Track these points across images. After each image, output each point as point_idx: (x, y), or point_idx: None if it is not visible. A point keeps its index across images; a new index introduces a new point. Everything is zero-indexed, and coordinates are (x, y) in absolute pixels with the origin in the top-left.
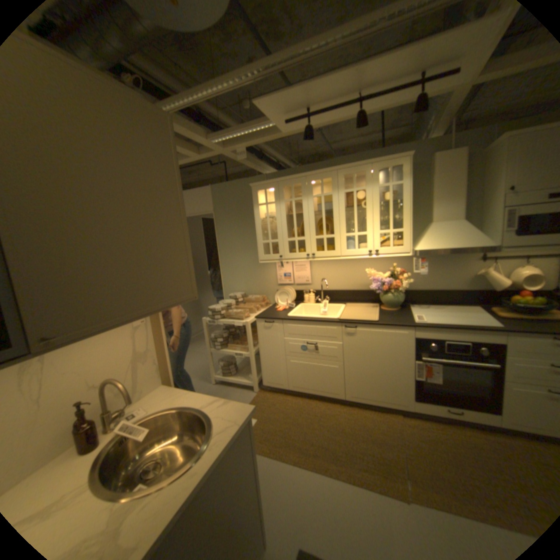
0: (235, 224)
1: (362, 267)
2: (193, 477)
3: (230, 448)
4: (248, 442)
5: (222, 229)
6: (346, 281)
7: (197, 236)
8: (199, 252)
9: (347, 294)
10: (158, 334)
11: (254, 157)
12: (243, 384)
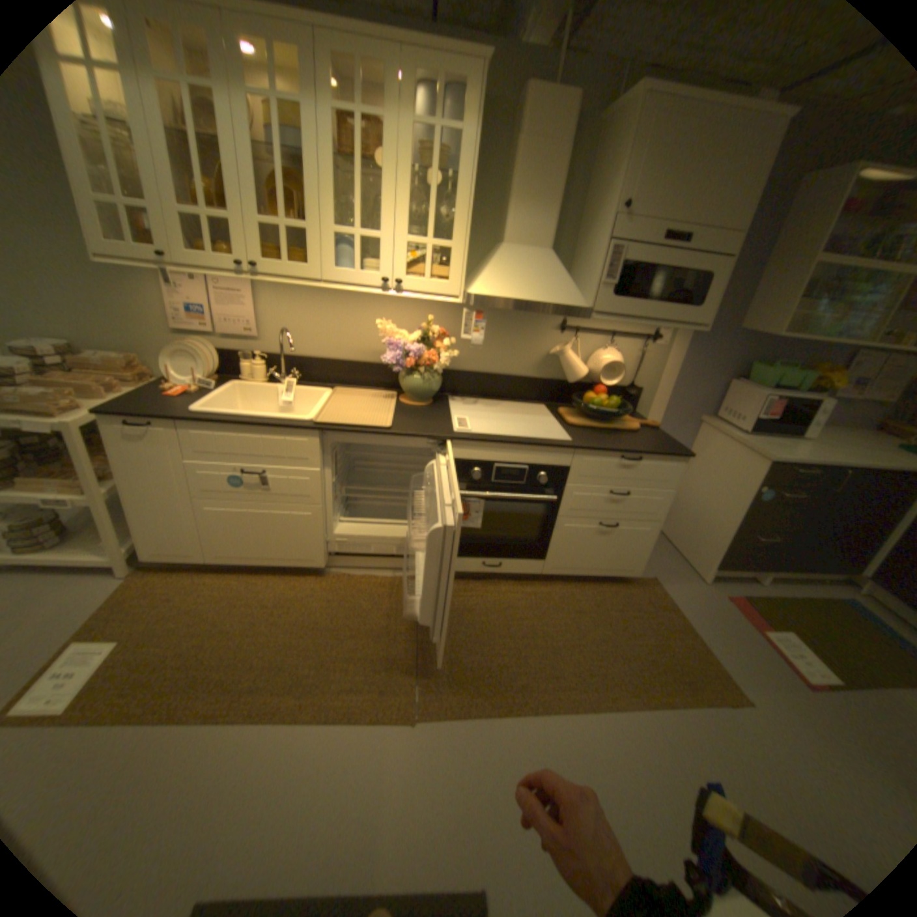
0: None
1: (369, 314)
2: None
3: None
4: None
5: None
6: (337, 341)
7: None
8: None
9: (337, 368)
10: None
11: None
12: (83, 564)
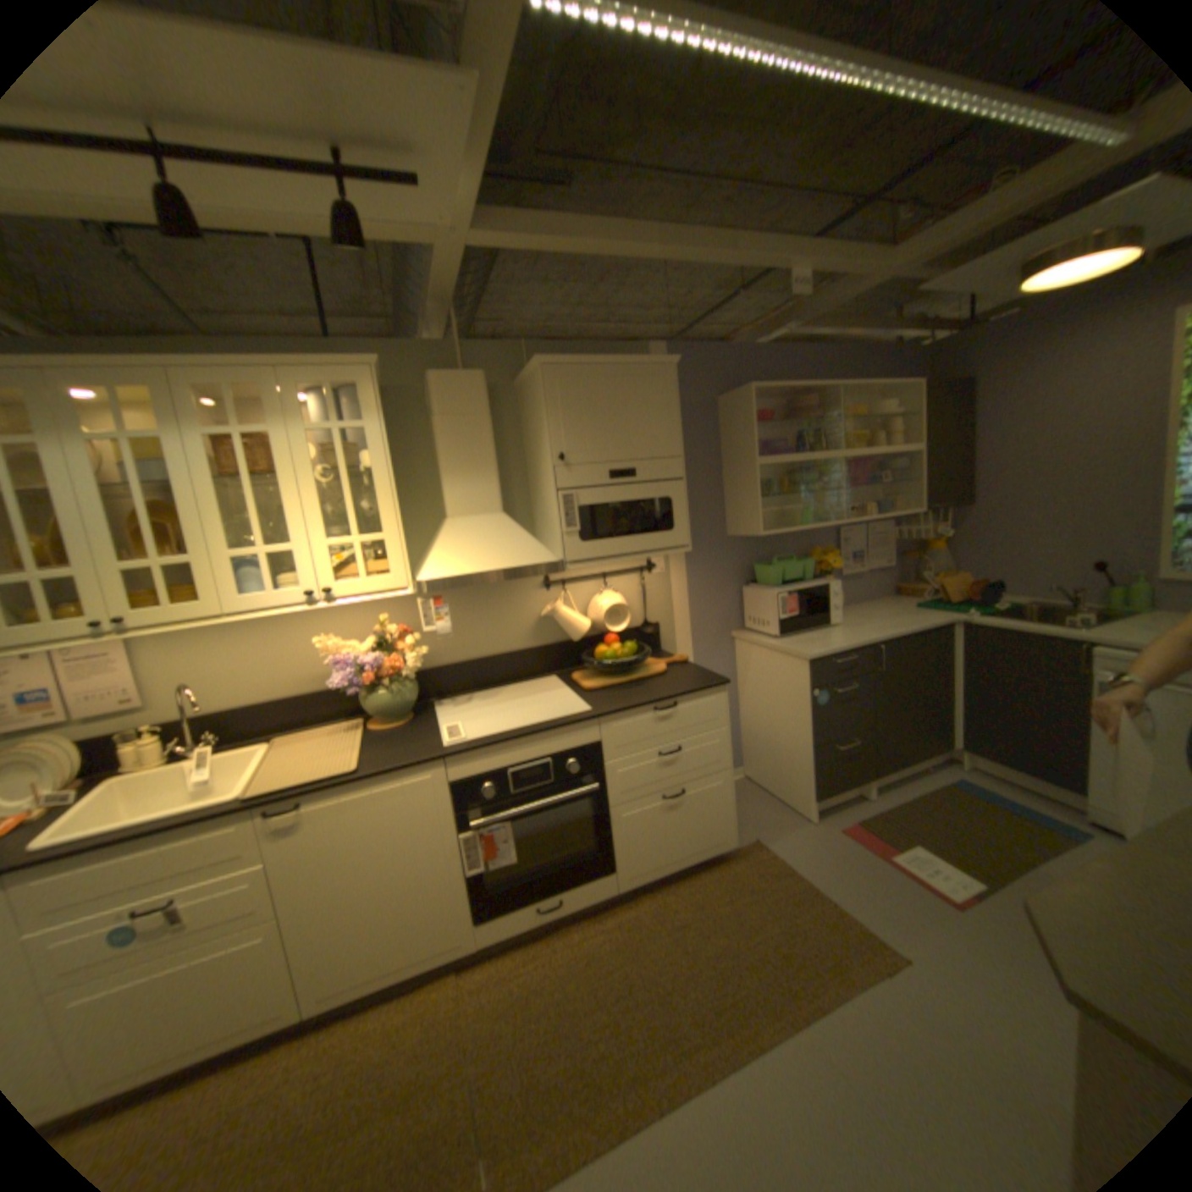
0: None
1: (304, 633)
2: None
3: None
4: None
5: None
6: (265, 677)
7: None
8: None
9: (272, 712)
10: None
11: None
12: None
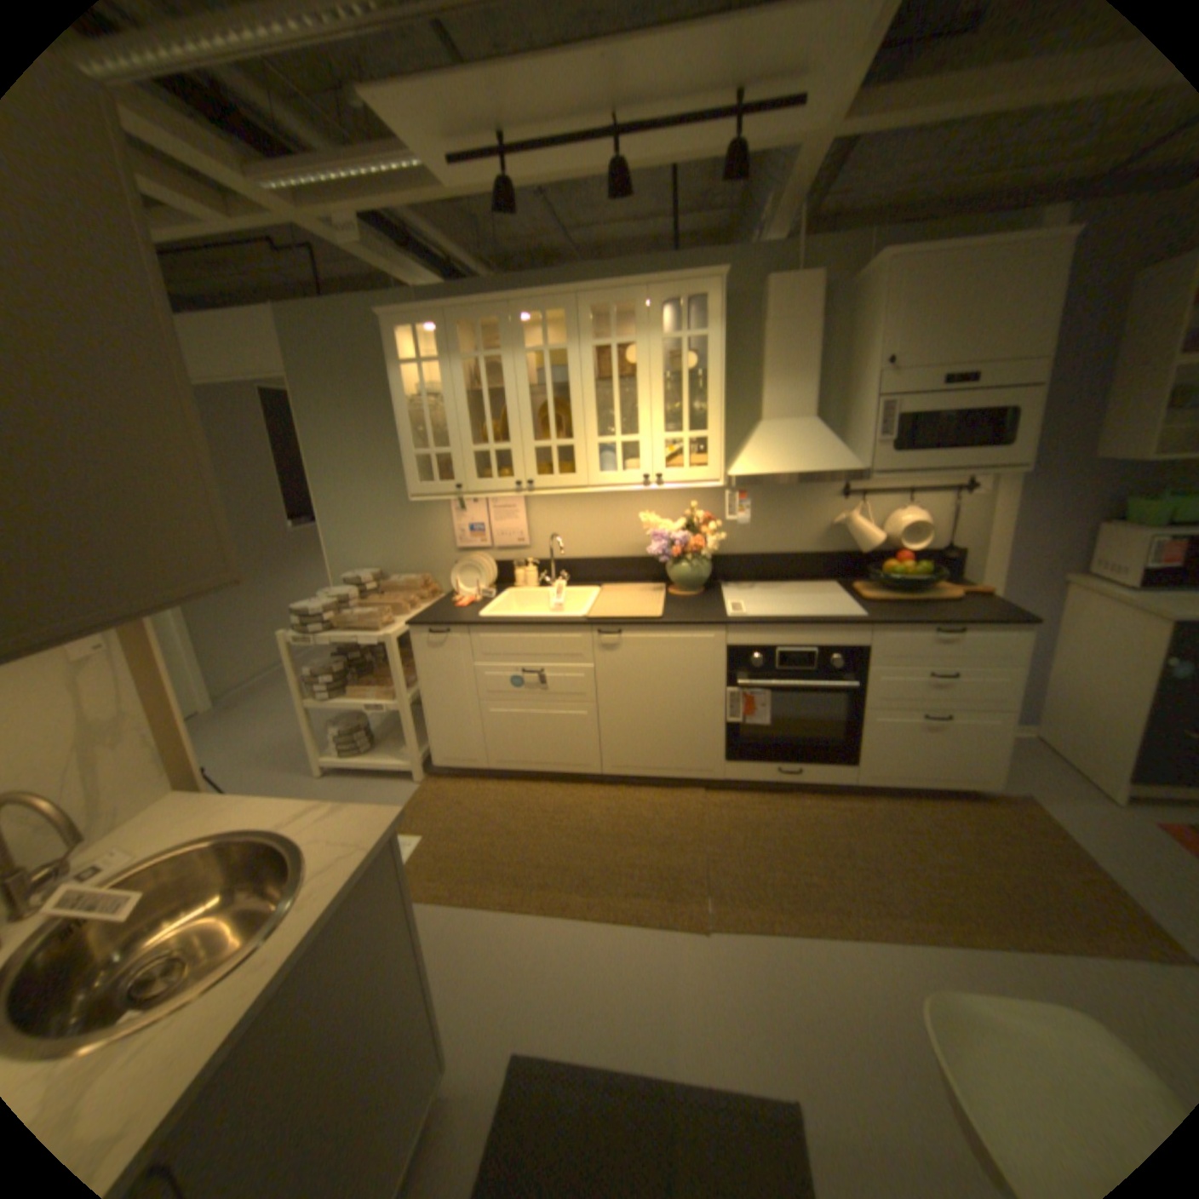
0: (343, 406)
1: (631, 510)
2: (258, 968)
3: (347, 898)
4: (392, 880)
5: (310, 418)
6: (601, 540)
7: (248, 434)
8: (258, 473)
9: (603, 567)
10: (148, 675)
11: (381, 239)
12: (387, 768)
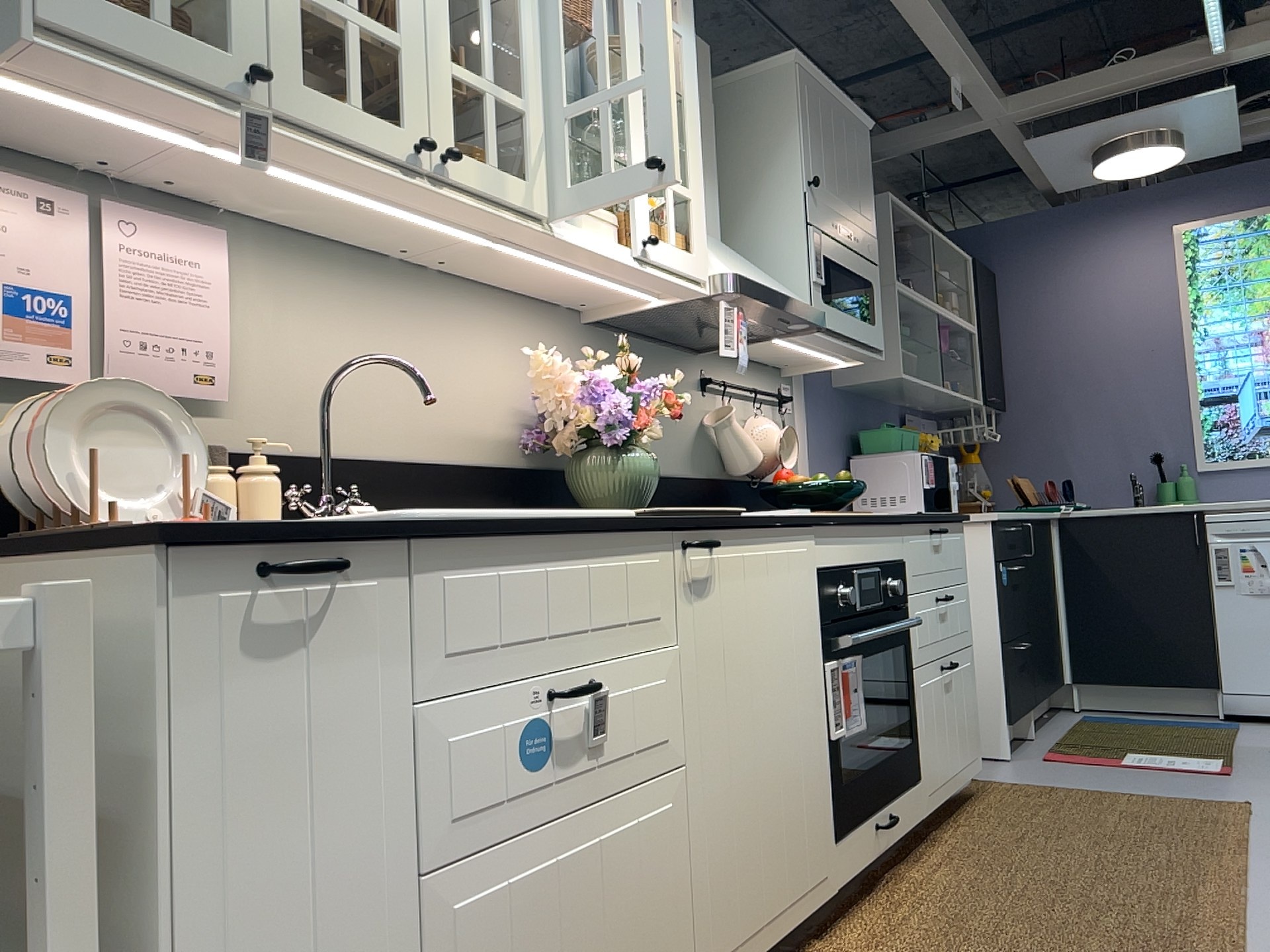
0: None
1: (462, 350)
2: None
3: None
4: None
5: None
6: (405, 413)
7: None
8: None
9: (412, 484)
10: None
11: None
12: None
